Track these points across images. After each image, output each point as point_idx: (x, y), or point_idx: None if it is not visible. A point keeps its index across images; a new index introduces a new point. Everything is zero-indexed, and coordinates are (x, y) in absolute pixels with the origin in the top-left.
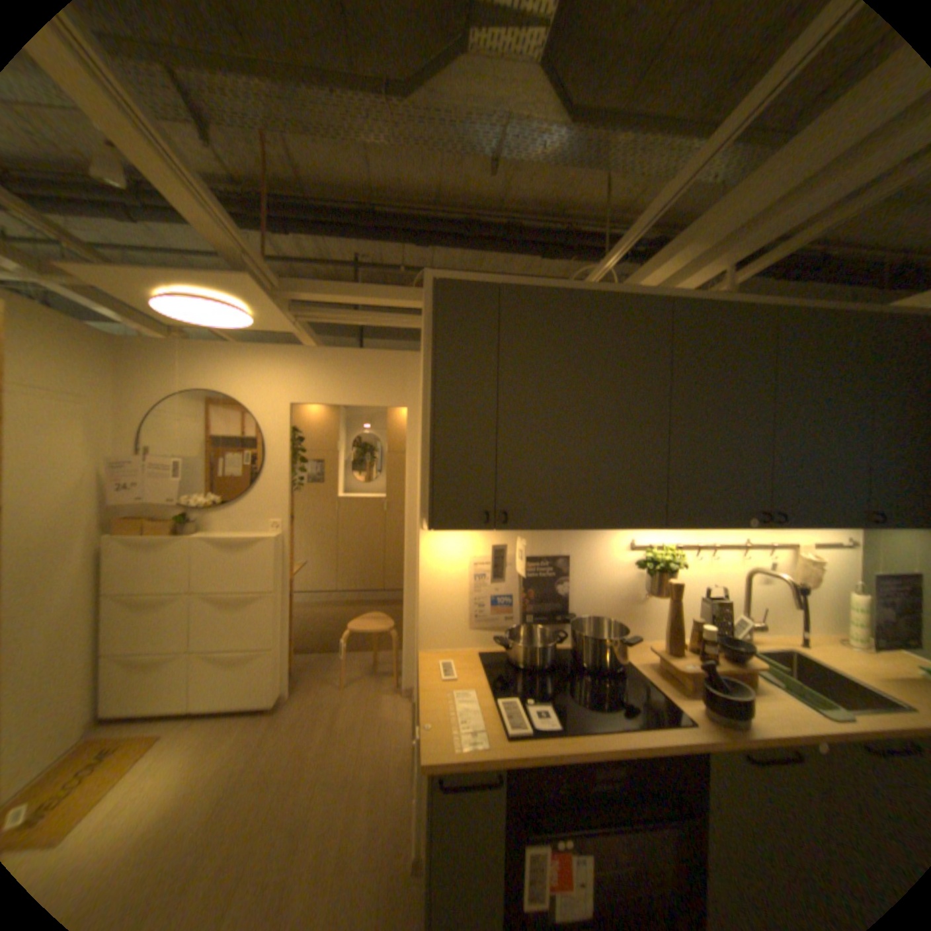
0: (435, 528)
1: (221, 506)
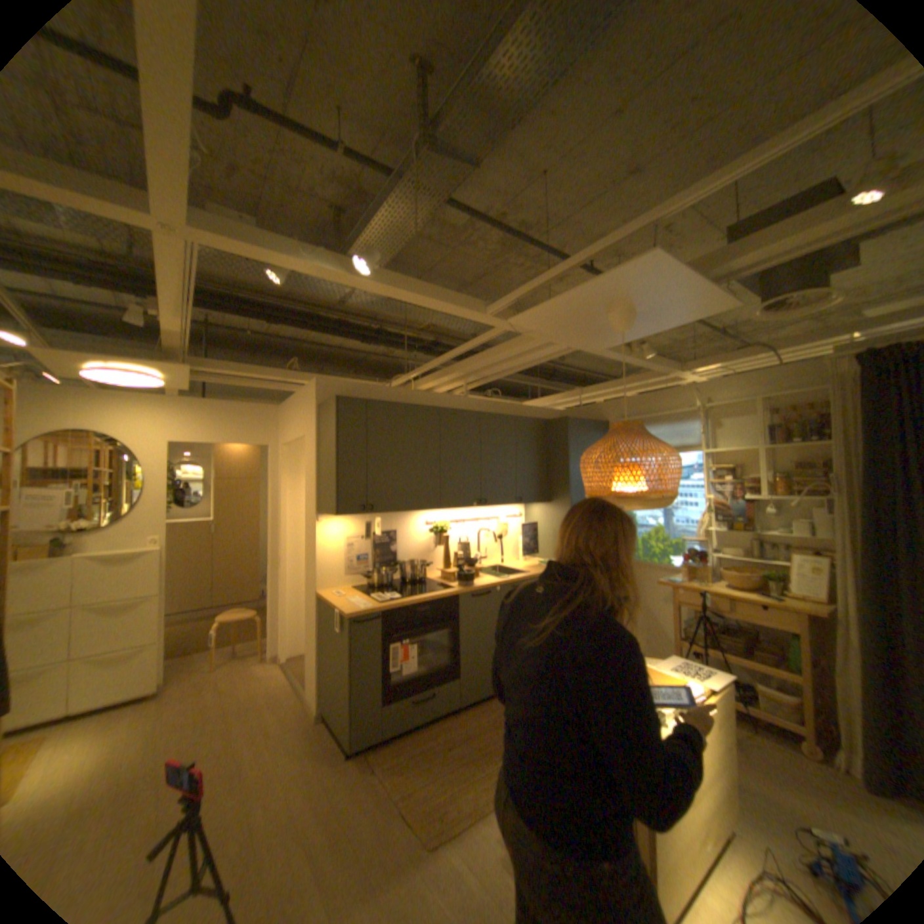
0: (337, 516)
1: (96, 530)
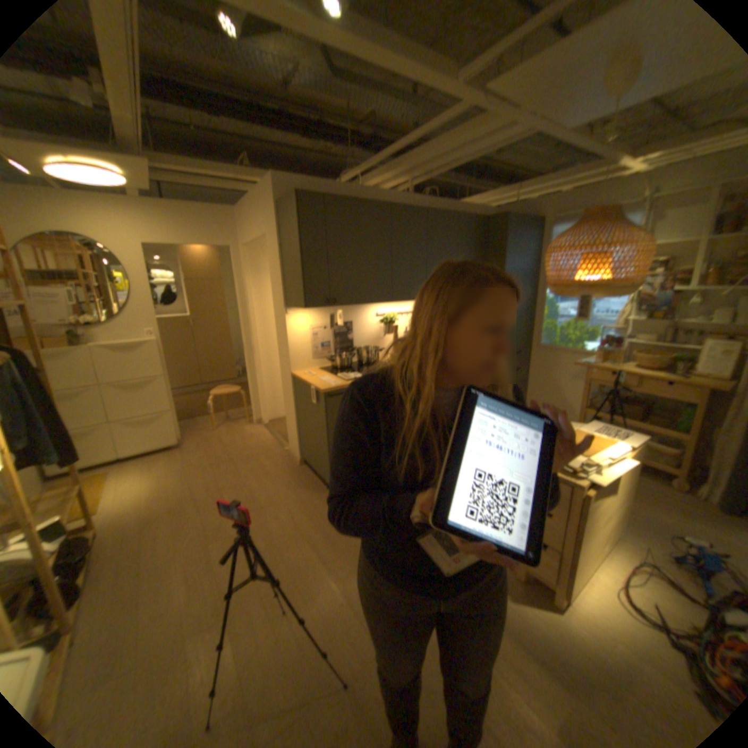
0: (305, 309)
1: (101, 323)
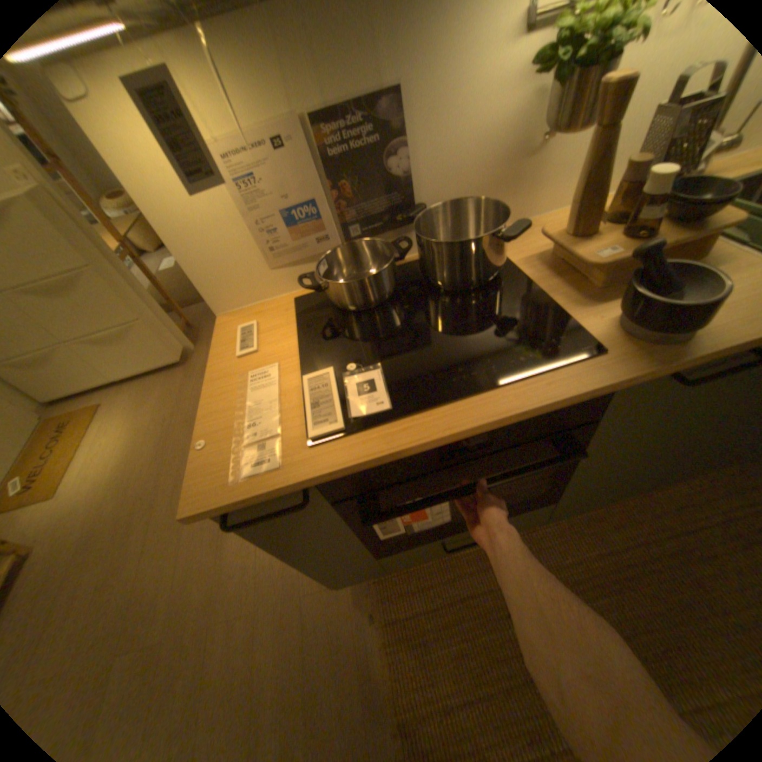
0: None
1: None
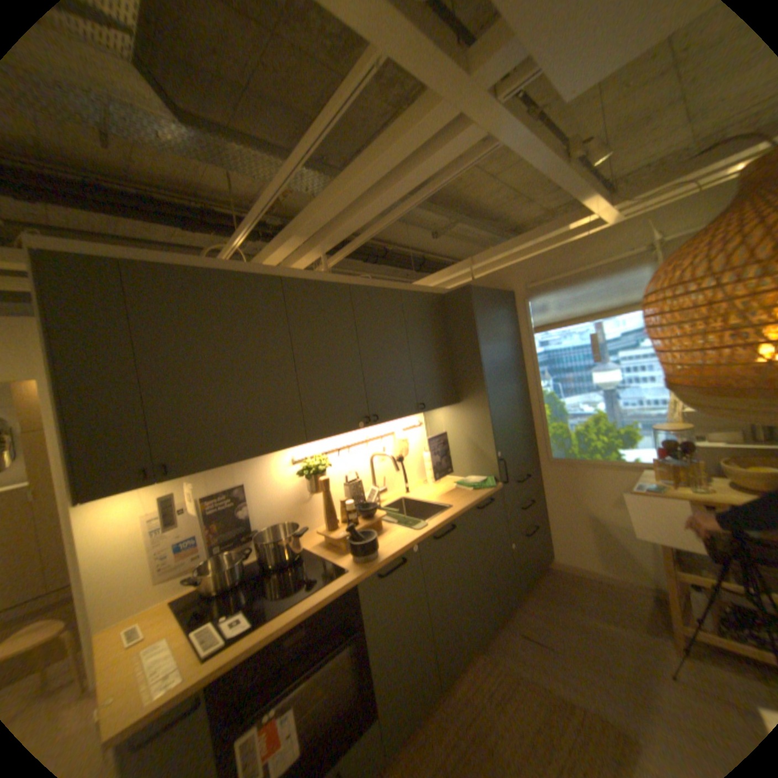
0: (83, 502)
1: None
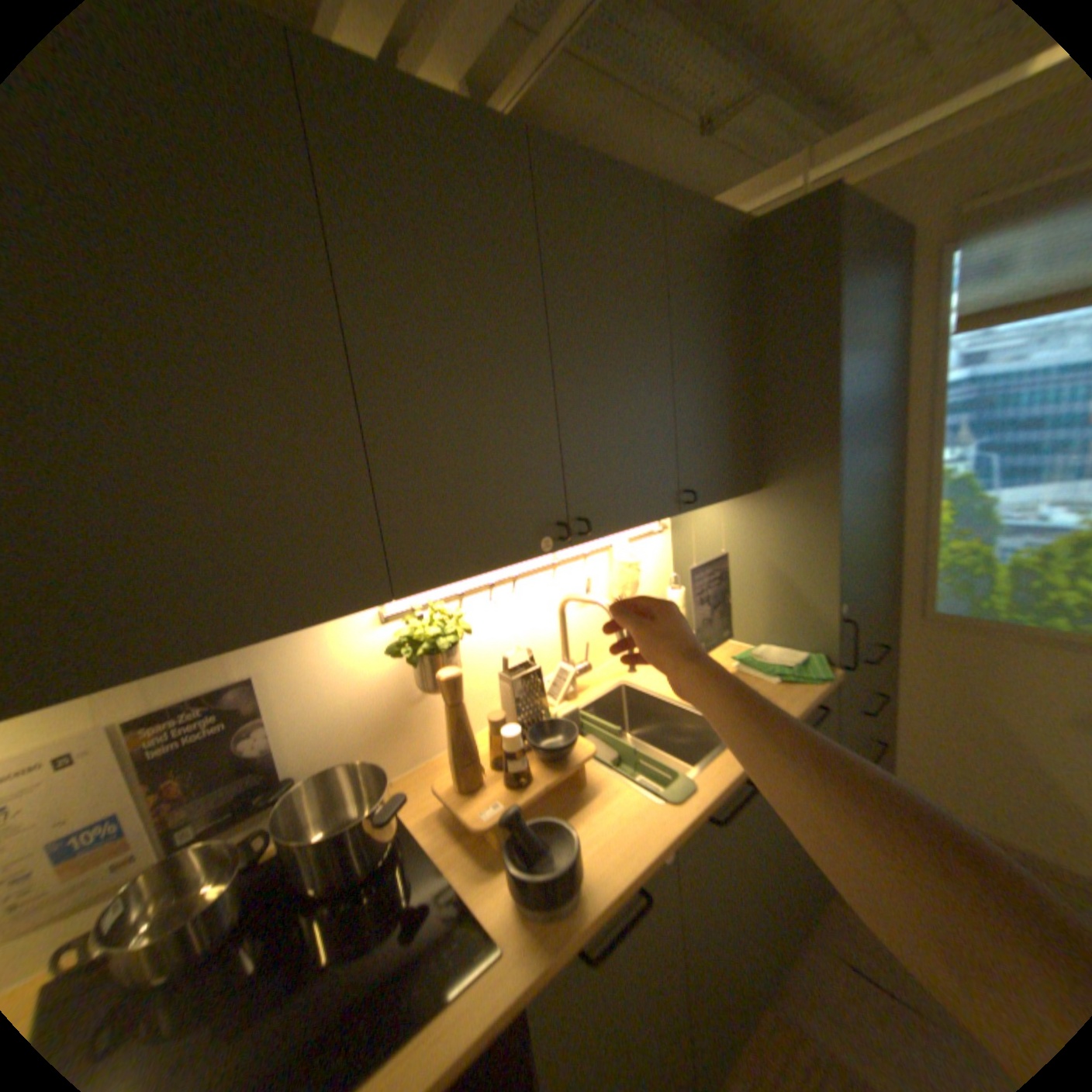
0: None
1: None
